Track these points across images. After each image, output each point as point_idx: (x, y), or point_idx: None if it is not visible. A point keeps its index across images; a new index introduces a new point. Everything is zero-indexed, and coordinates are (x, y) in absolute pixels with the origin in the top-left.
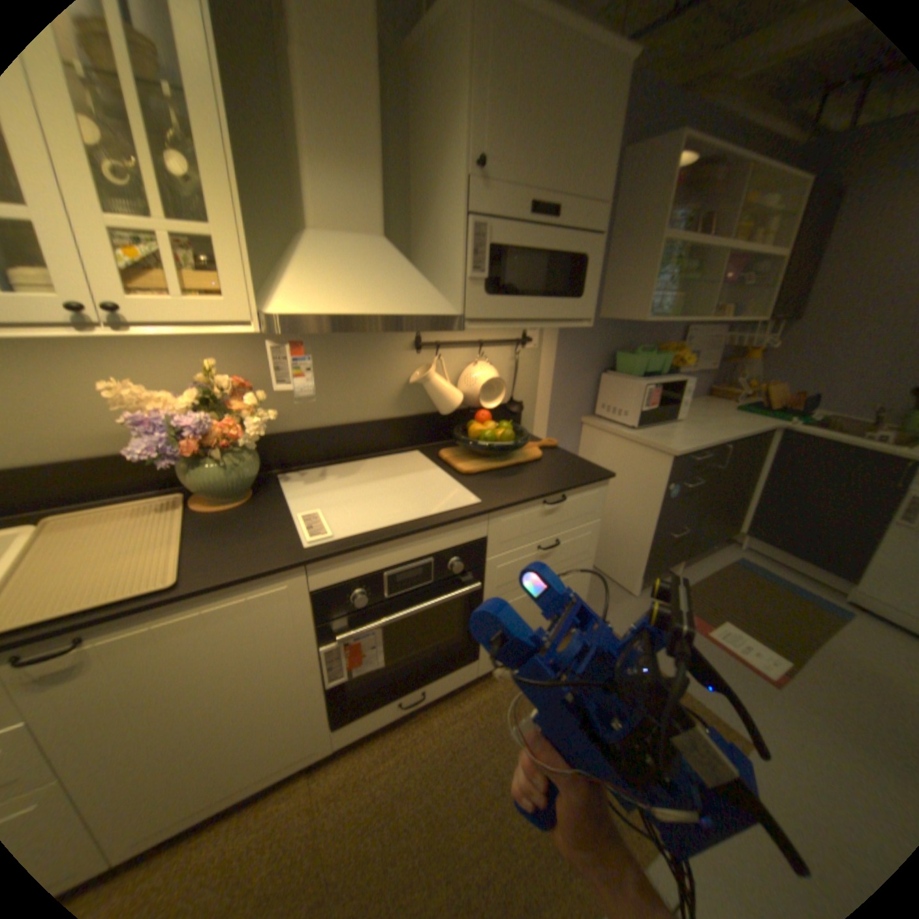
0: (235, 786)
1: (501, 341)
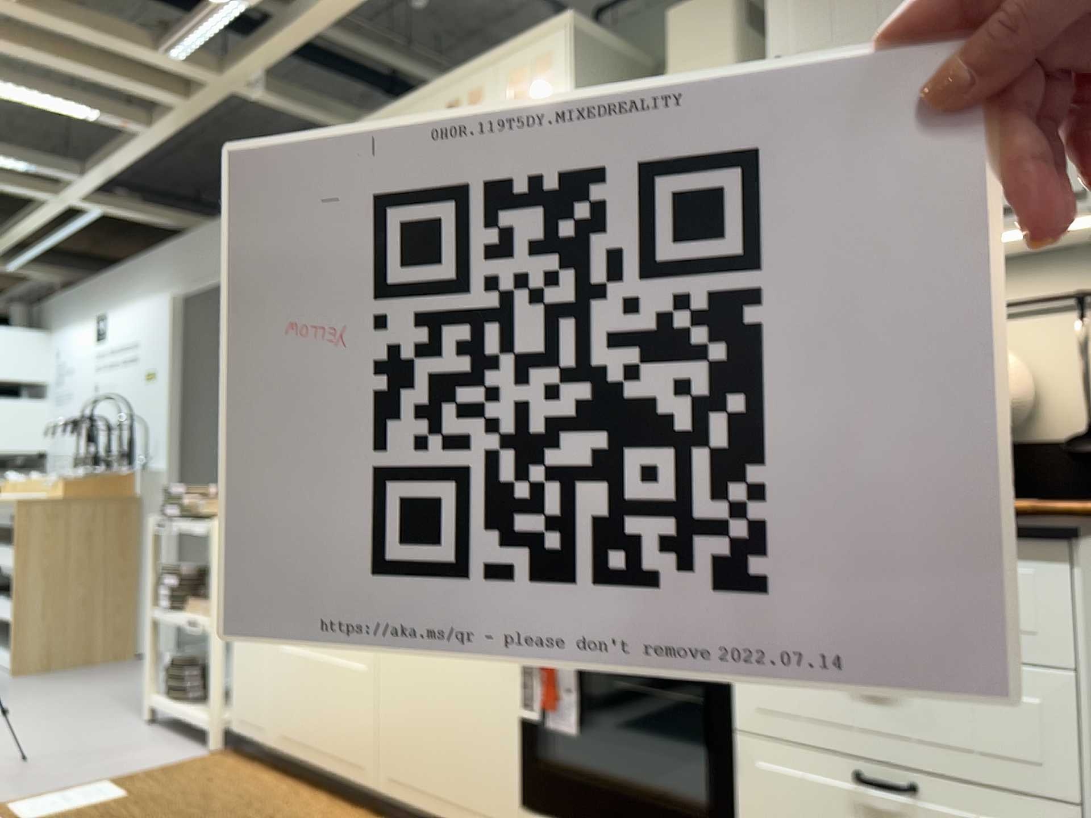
0: (445, 792)
1: (1025, 301)
